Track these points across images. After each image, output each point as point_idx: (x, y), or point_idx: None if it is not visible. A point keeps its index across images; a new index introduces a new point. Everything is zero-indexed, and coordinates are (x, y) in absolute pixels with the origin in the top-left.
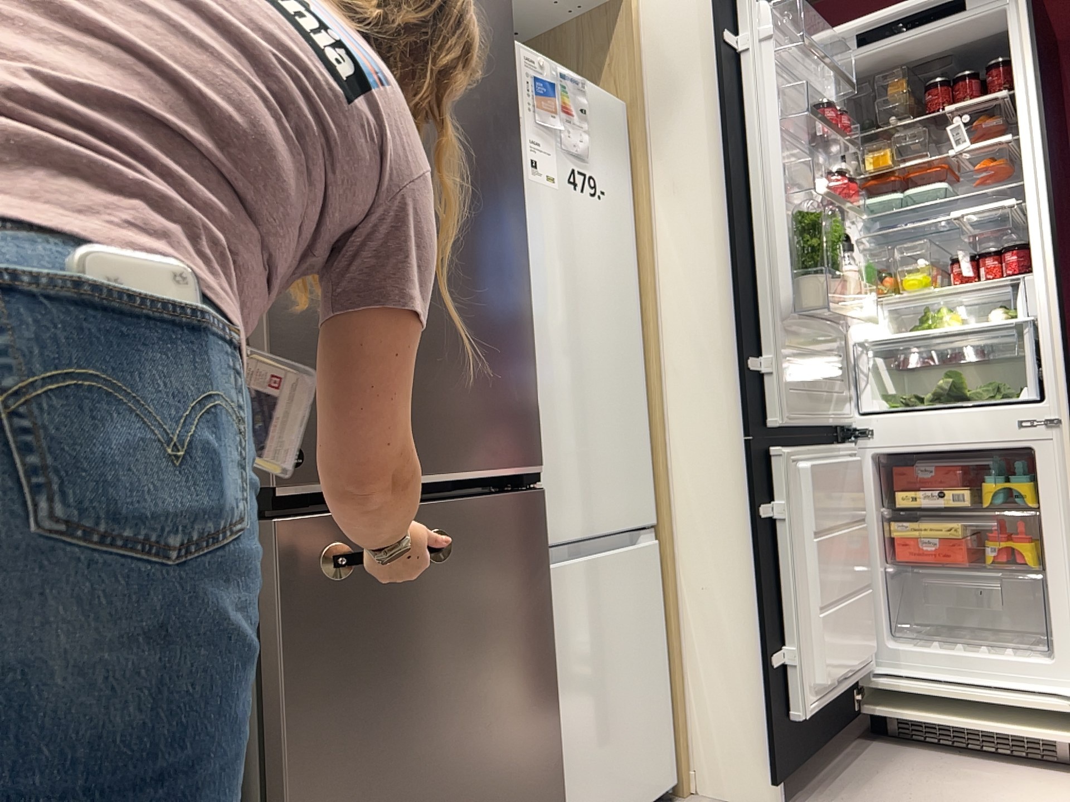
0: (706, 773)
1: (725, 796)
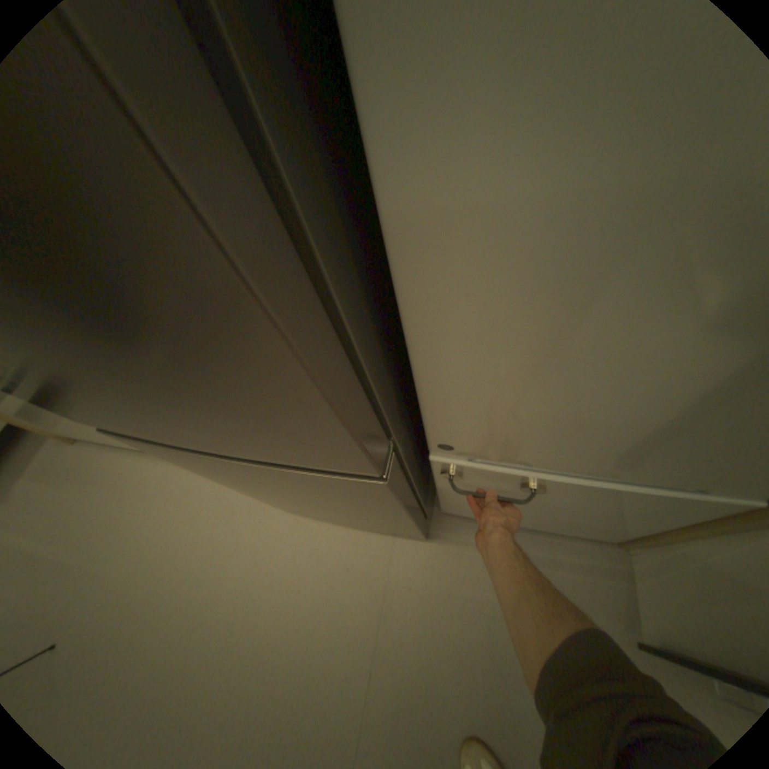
0: (641, 565)
1: (636, 583)
